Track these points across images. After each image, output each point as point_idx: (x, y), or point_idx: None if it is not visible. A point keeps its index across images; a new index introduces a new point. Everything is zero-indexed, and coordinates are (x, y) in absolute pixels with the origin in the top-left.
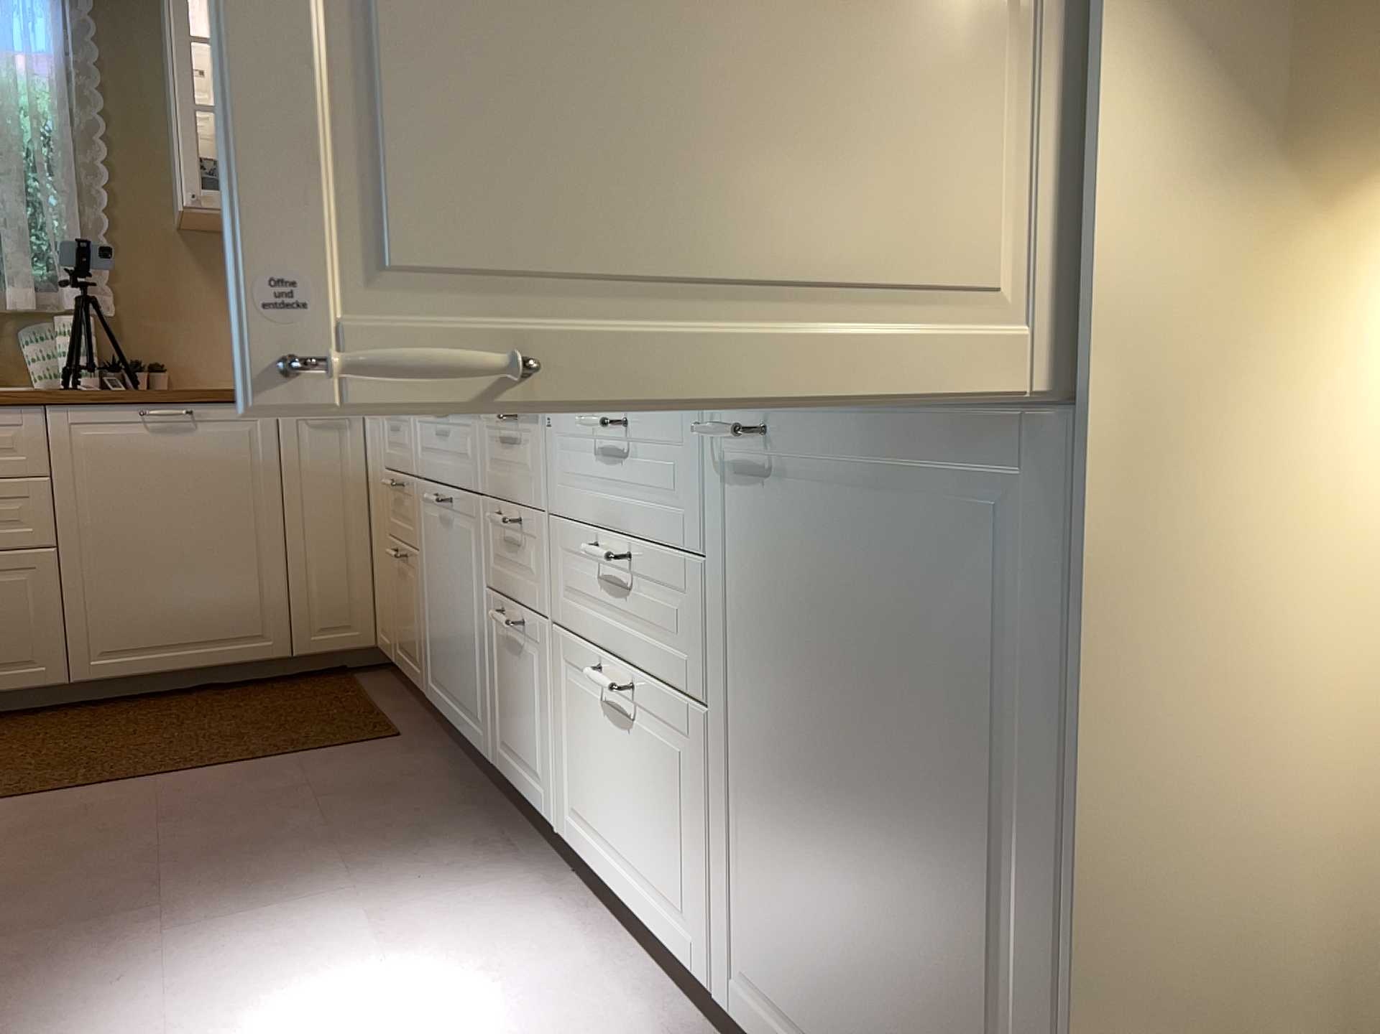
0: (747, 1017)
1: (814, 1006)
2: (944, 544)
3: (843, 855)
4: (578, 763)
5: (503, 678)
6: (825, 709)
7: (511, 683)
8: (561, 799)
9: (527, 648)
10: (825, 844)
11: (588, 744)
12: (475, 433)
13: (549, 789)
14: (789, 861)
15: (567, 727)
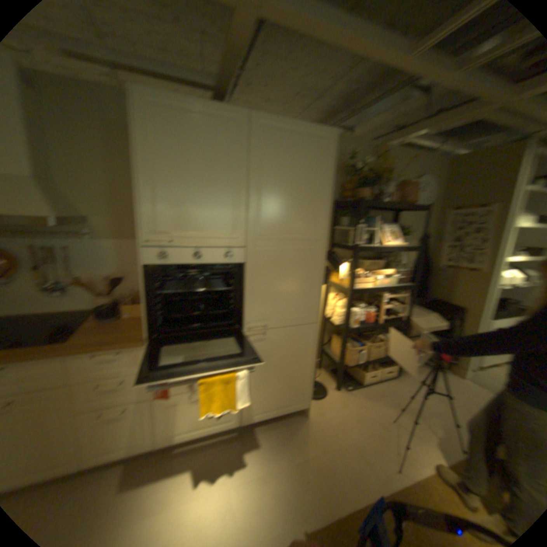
0: (251, 420)
1: (270, 405)
2: (298, 339)
3: (277, 382)
4: (172, 422)
5: (100, 432)
6: (275, 366)
7: (110, 430)
8: (158, 437)
9: (128, 413)
10: (274, 383)
11: (180, 414)
12: (61, 364)
13: (148, 440)
14: (265, 390)
15: (164, 417)
